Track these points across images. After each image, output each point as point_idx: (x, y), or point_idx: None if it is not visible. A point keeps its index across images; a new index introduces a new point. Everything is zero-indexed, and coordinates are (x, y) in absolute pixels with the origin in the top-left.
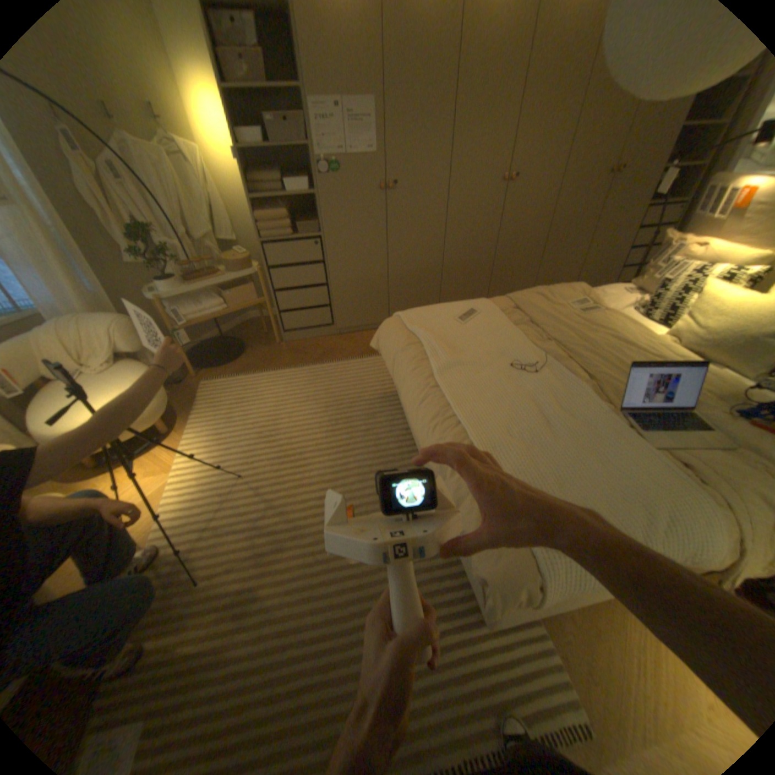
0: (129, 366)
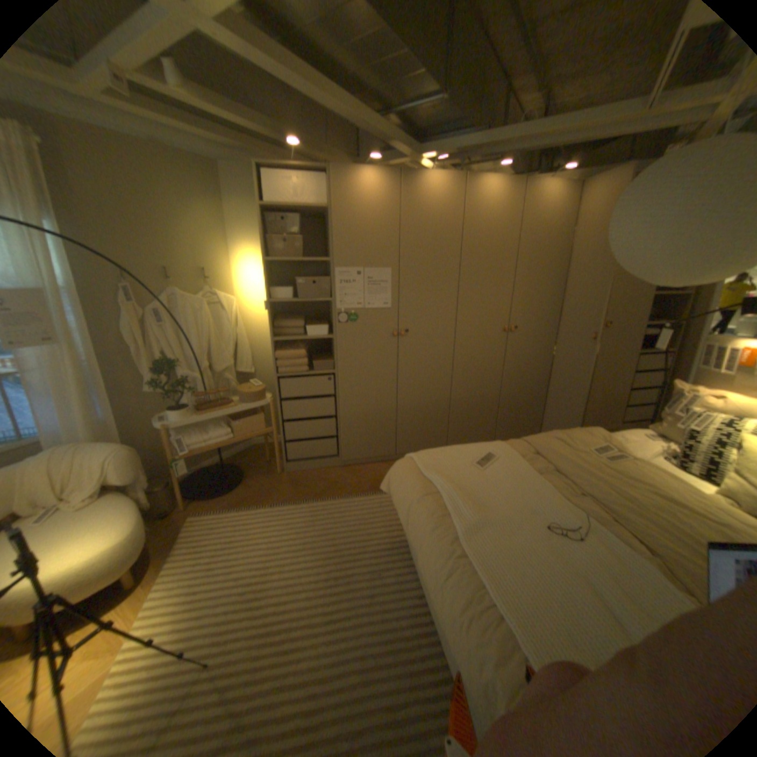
0: (114, 502)
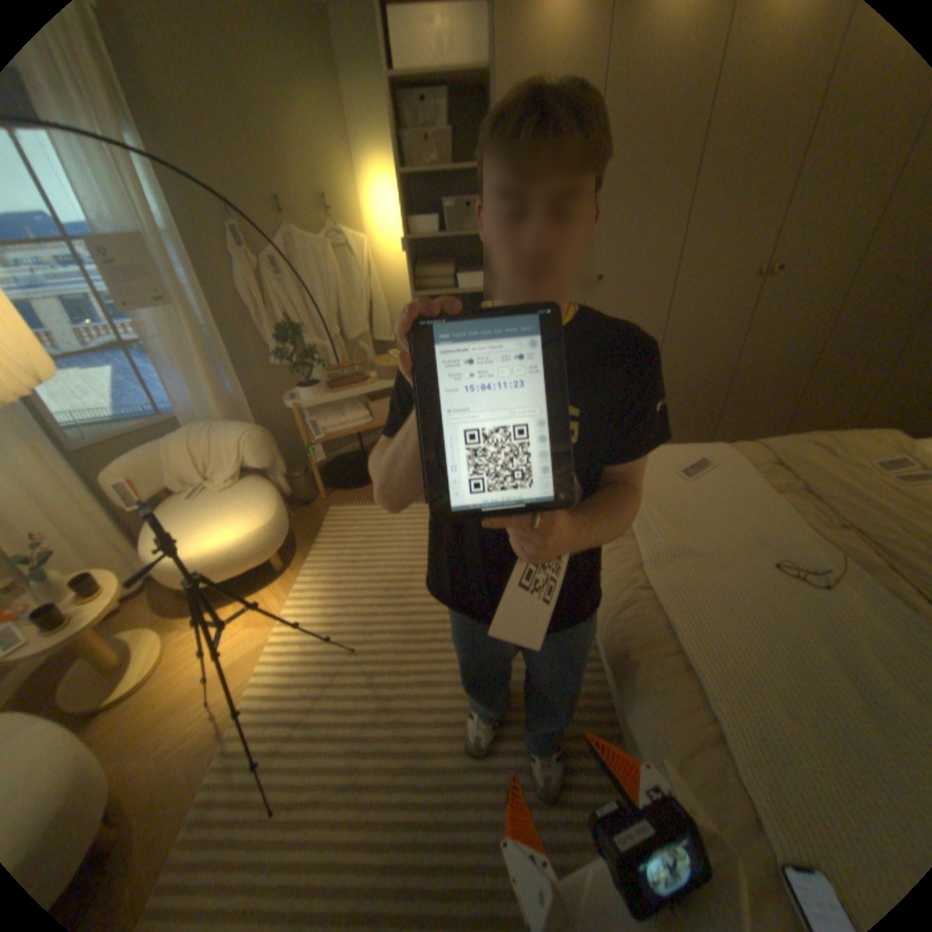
0: (254, 485)
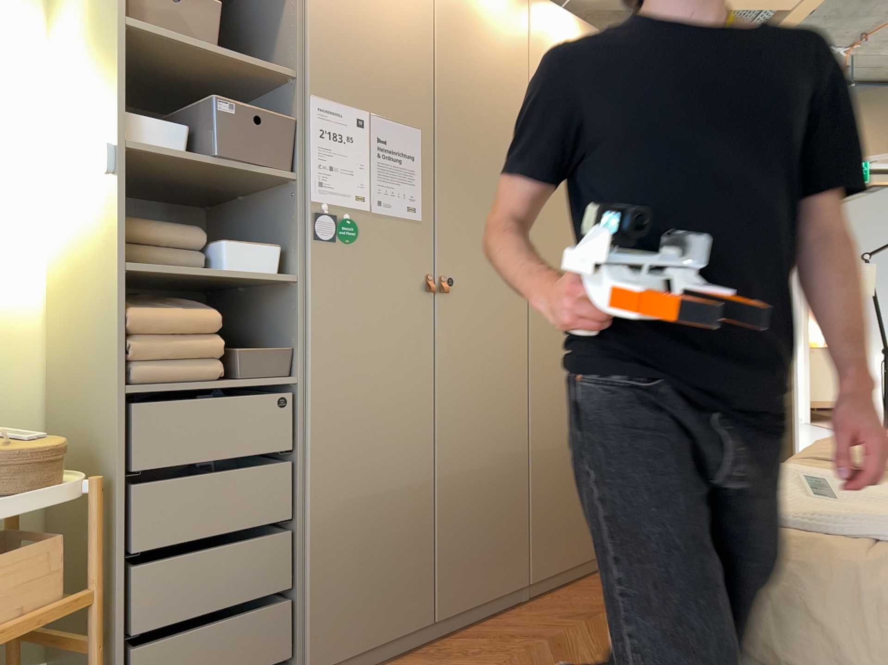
0: None
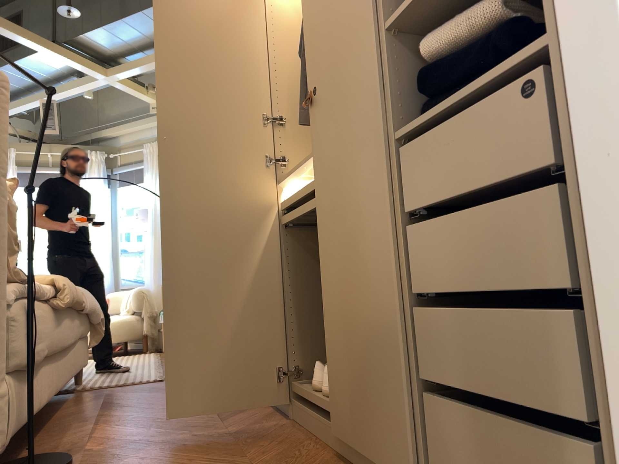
0: (132, 314)
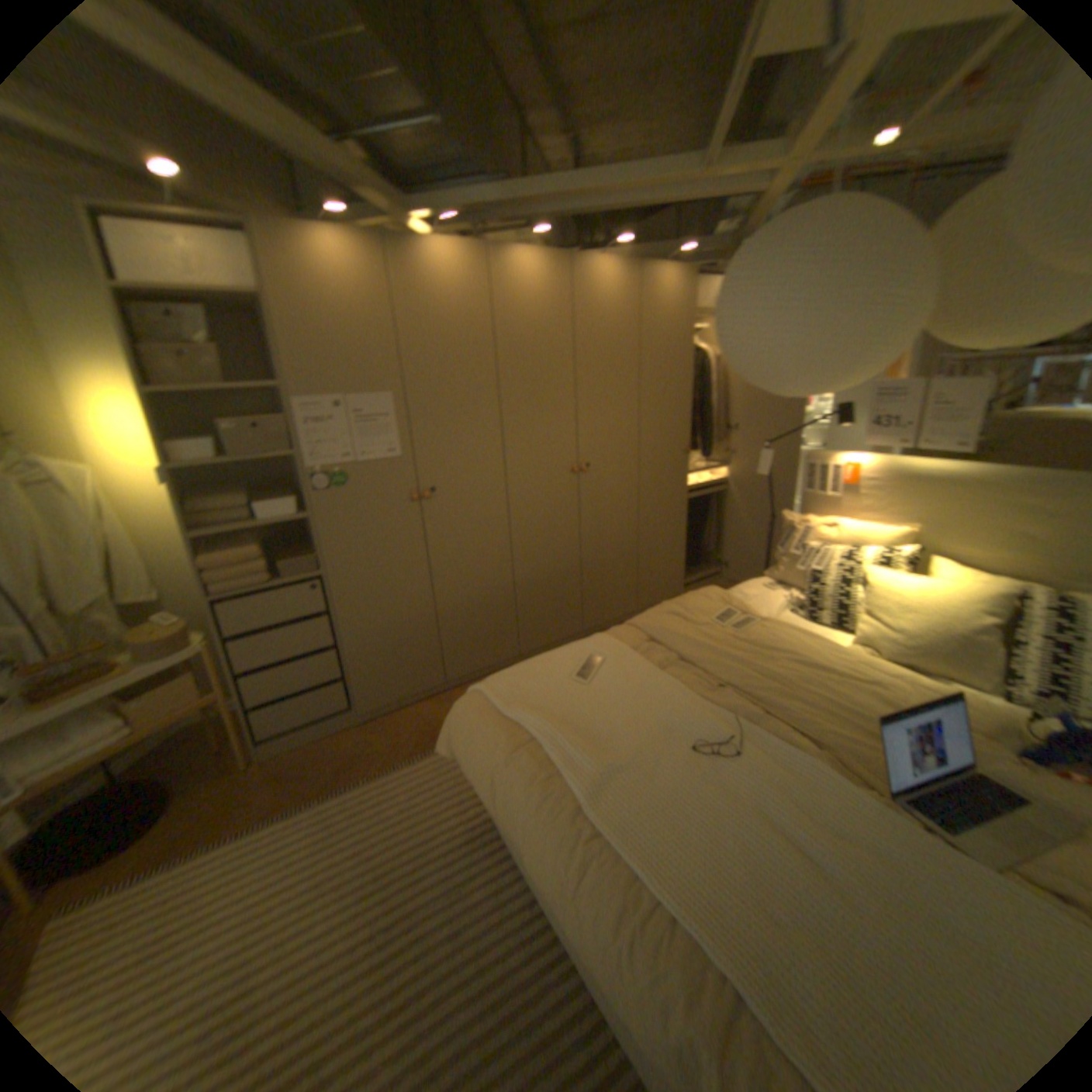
0: None
